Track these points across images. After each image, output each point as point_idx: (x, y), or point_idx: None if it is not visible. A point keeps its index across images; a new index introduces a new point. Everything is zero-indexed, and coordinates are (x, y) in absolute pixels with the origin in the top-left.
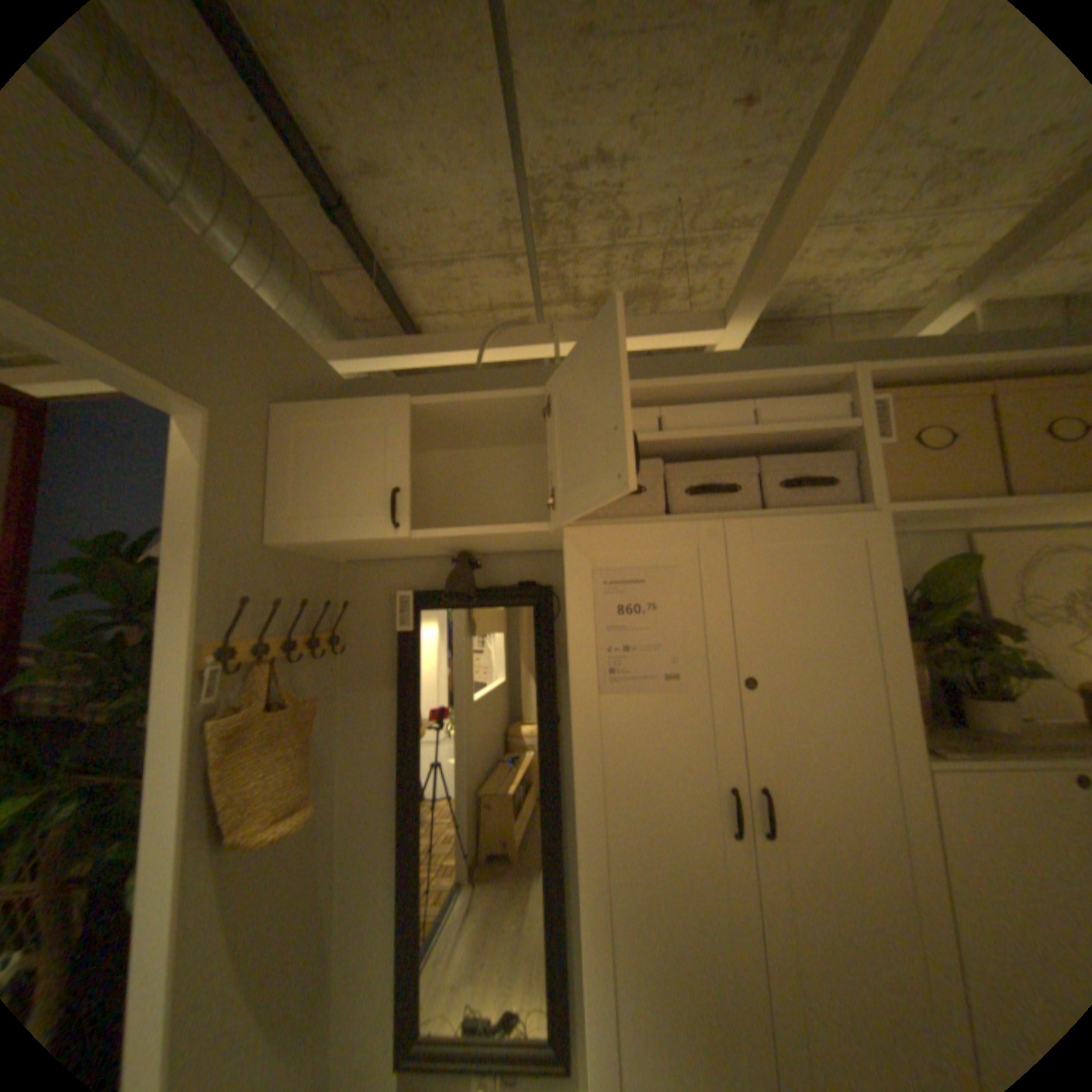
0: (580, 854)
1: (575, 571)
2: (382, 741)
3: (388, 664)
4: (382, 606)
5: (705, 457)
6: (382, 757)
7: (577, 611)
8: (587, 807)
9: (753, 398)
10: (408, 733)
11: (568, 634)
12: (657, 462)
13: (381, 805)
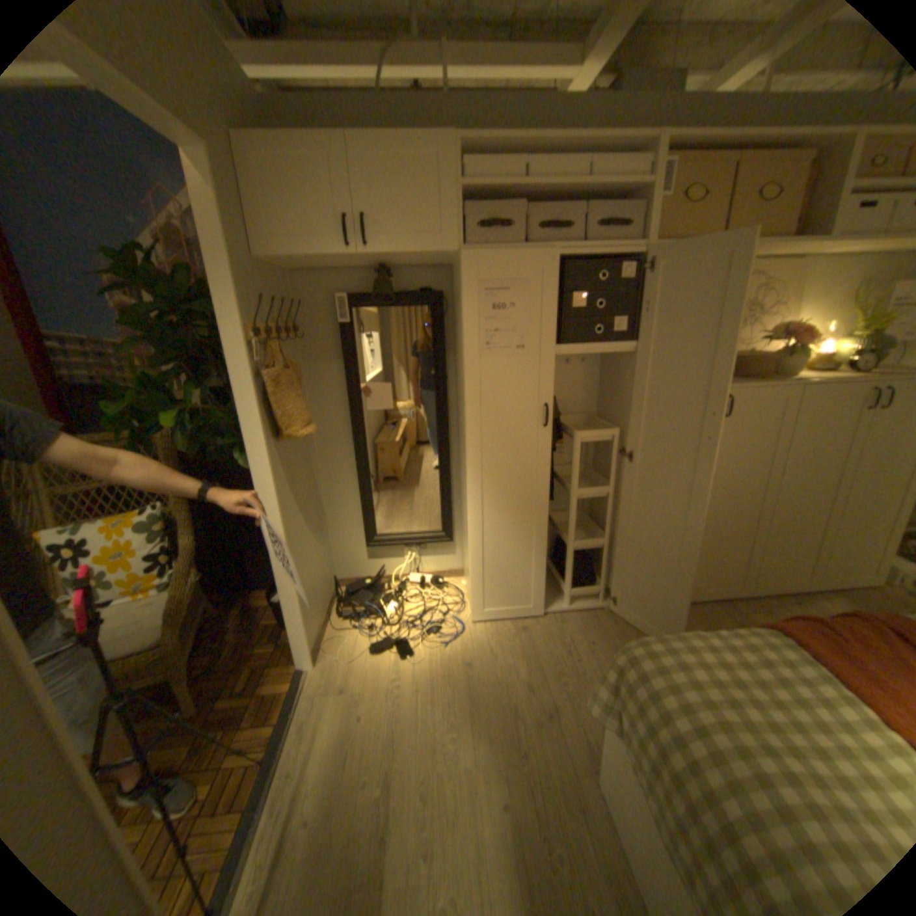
0: (467, 438)
1: (468, 282)
2: (337, 395)
3: (334, 346)
4: (324, 305)
5: (554, 197)
6: (338, 404)
7: (469, 308)
8: (472, 416)
9: (593, 150)
10: (355, 389)
11: (464, 322)
12: (522, 199)
13: (341, 431)
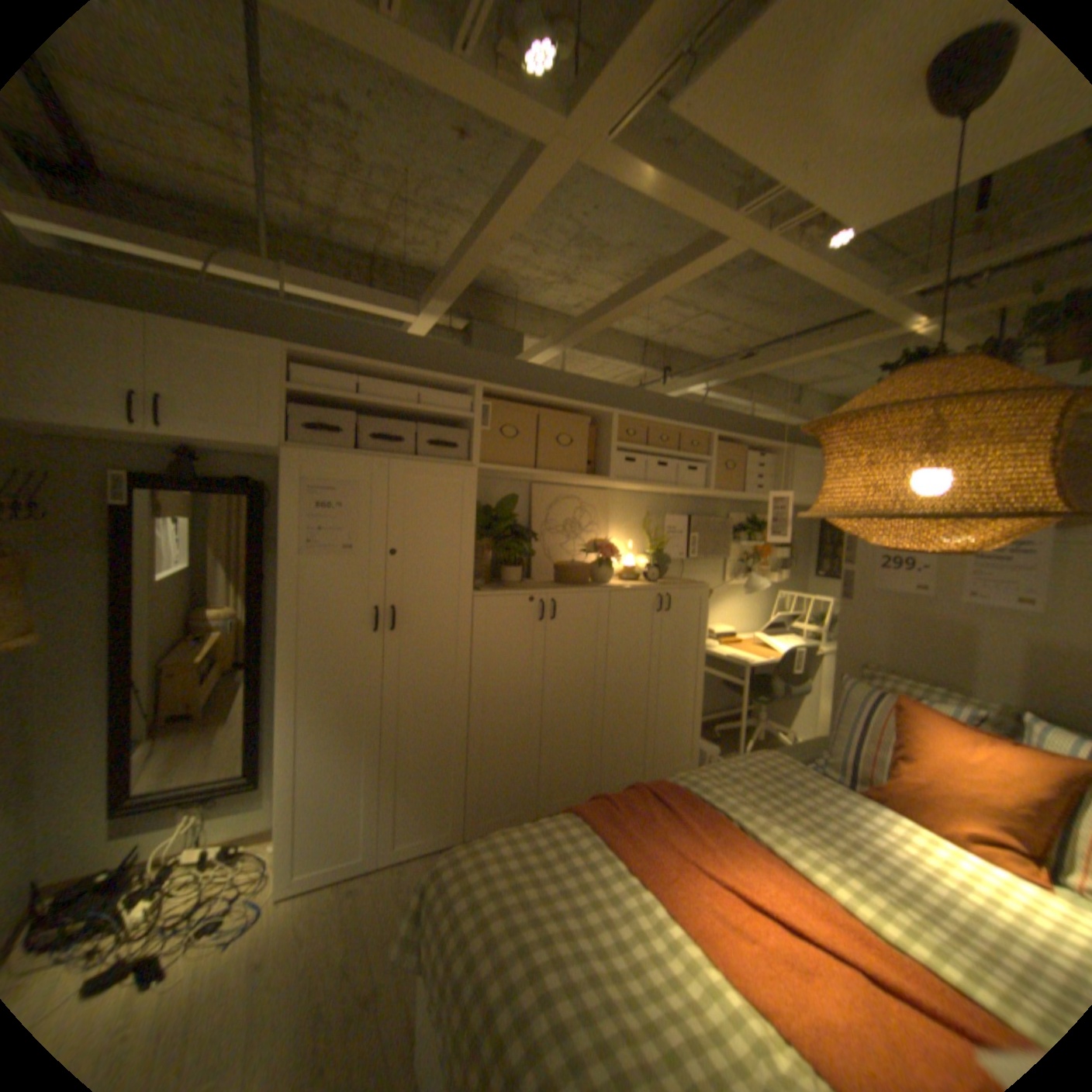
0: (277, 645)
1: (287, 477)
2: (88, 594)
3: (95, 531)
4: (87, 480)
5: (388, 413)
6: (88, 606)
7: (287, 503)
8: (284, 619)
9: (422, 383)
10: (120, 586)
11: (280, 516)
12: (355, 409)
13: (88, 644)
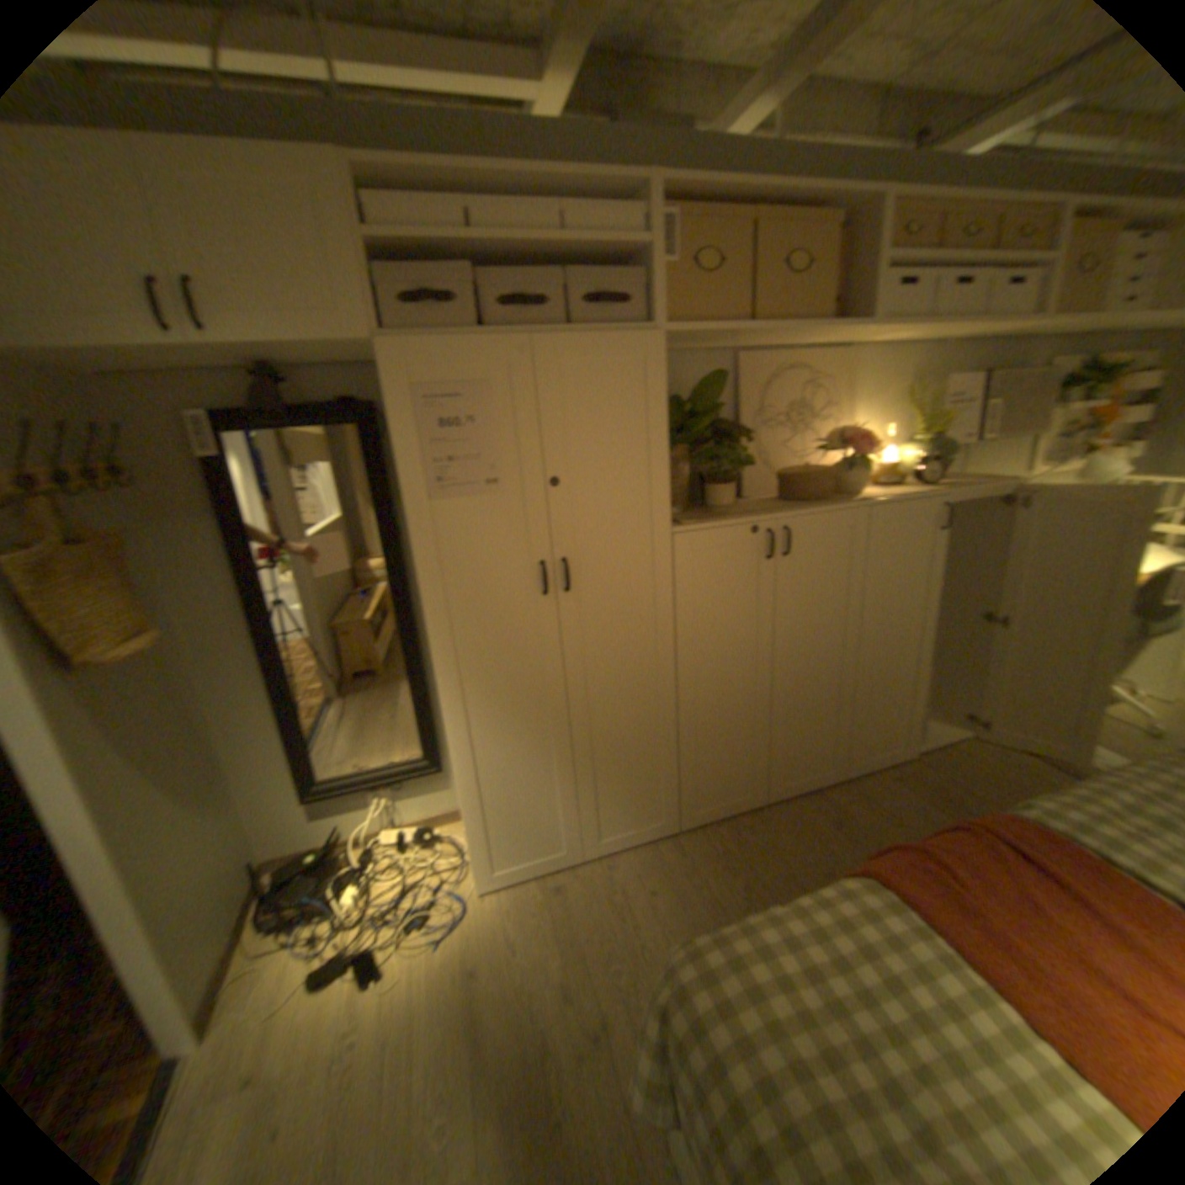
0: (426, 624)
1: (391, 385)
2: (212, 572)
3: (195, 495)
4: (165, 429)
5: (518, 261)
6: (216, 587)
7: (398, 426)
8: (428, 590)
9: (562, 194)
10: (240, 560)
11: (393, 448)
12: (469, 262)
13: (229, 629)
